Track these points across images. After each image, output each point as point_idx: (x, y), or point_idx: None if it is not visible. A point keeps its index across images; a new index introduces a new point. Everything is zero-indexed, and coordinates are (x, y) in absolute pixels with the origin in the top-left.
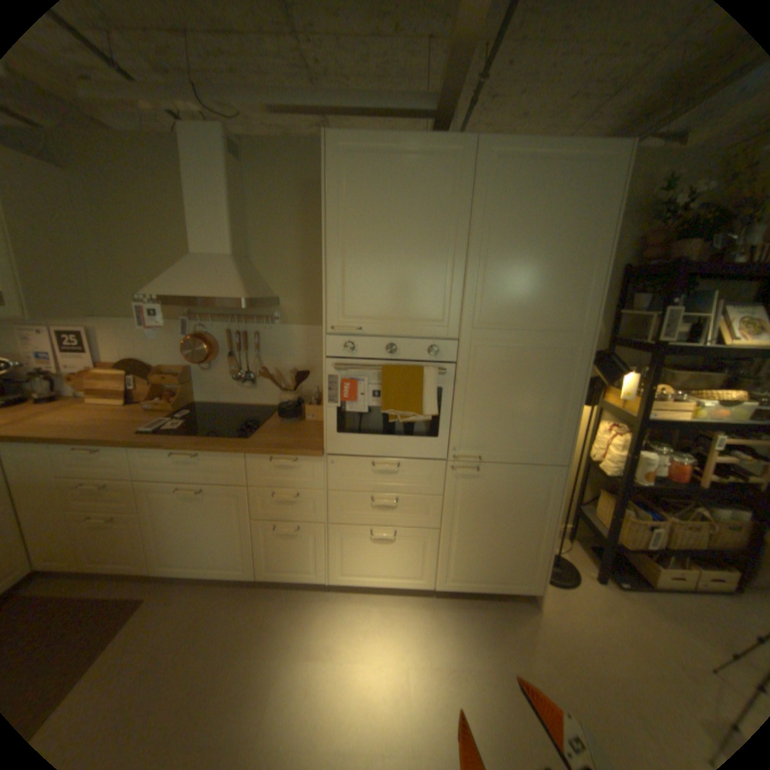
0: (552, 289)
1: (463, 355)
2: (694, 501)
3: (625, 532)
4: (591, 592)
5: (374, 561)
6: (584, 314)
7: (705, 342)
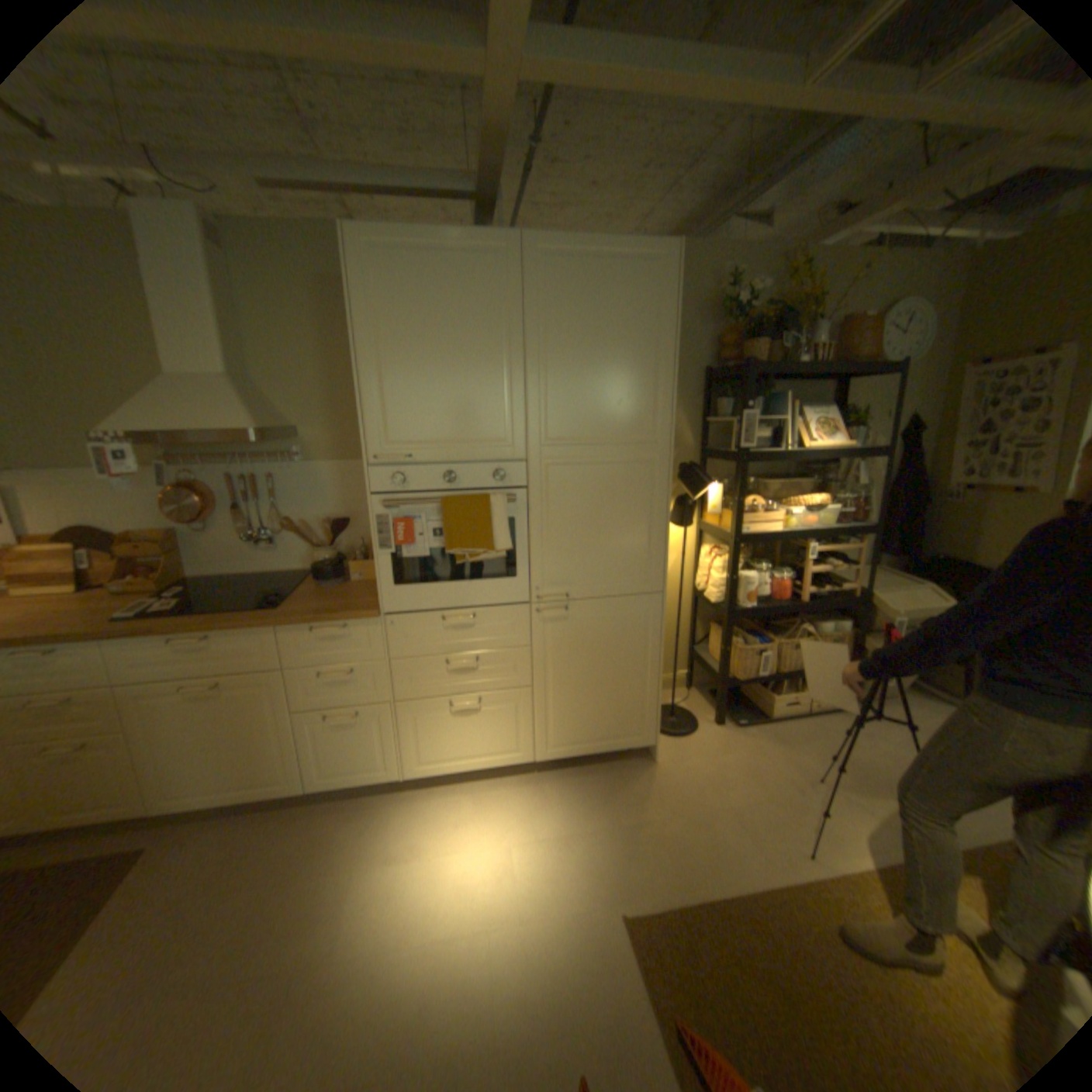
0: (619, 398)
1: (533, 478)
2: (801, 619)
3: (734, 662)
4: (707, 735)
5: (457, 740)
6: (656, 424)
7: (785, 446)
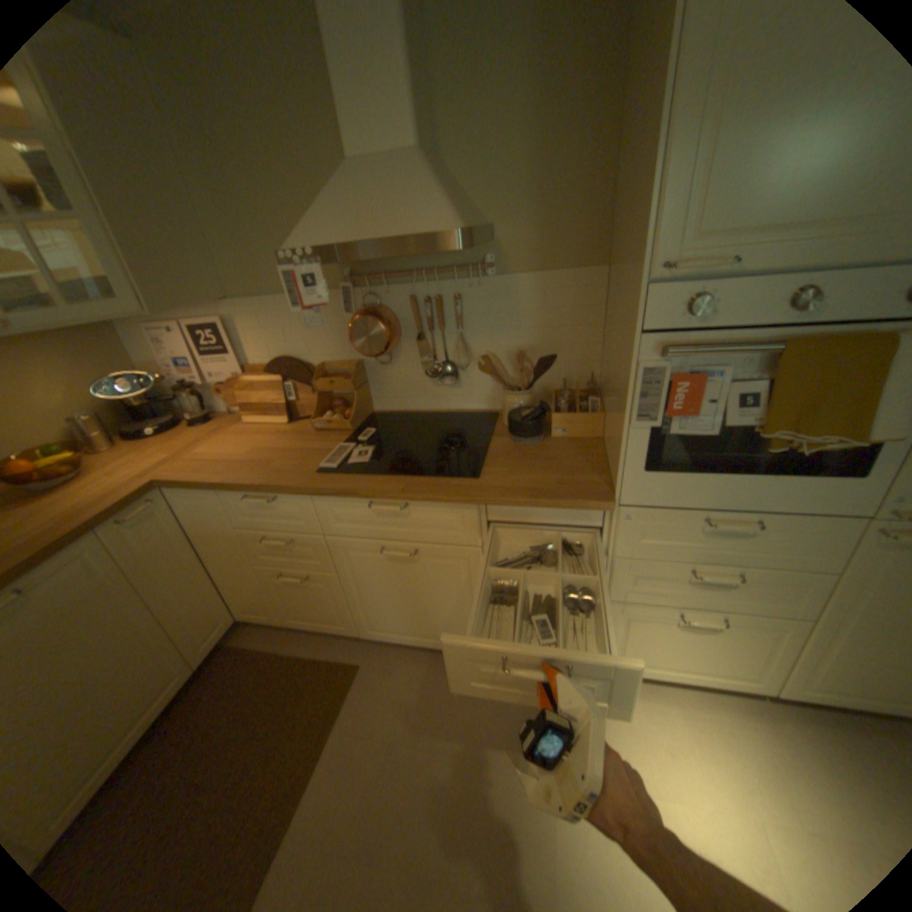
0: None
1: None
2: None
3: None
4: None
5: (680, 653)
6: None
7: None
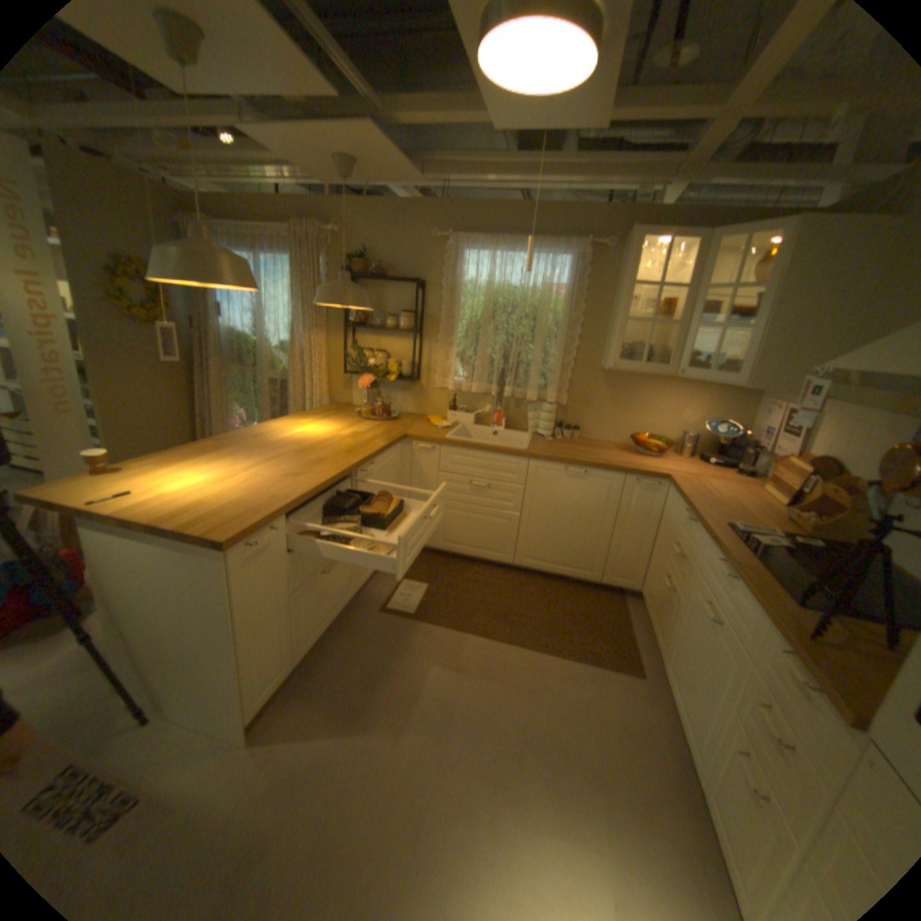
0: None
1: None
2: None
3: None
4: None
5: None
6: None
7: None
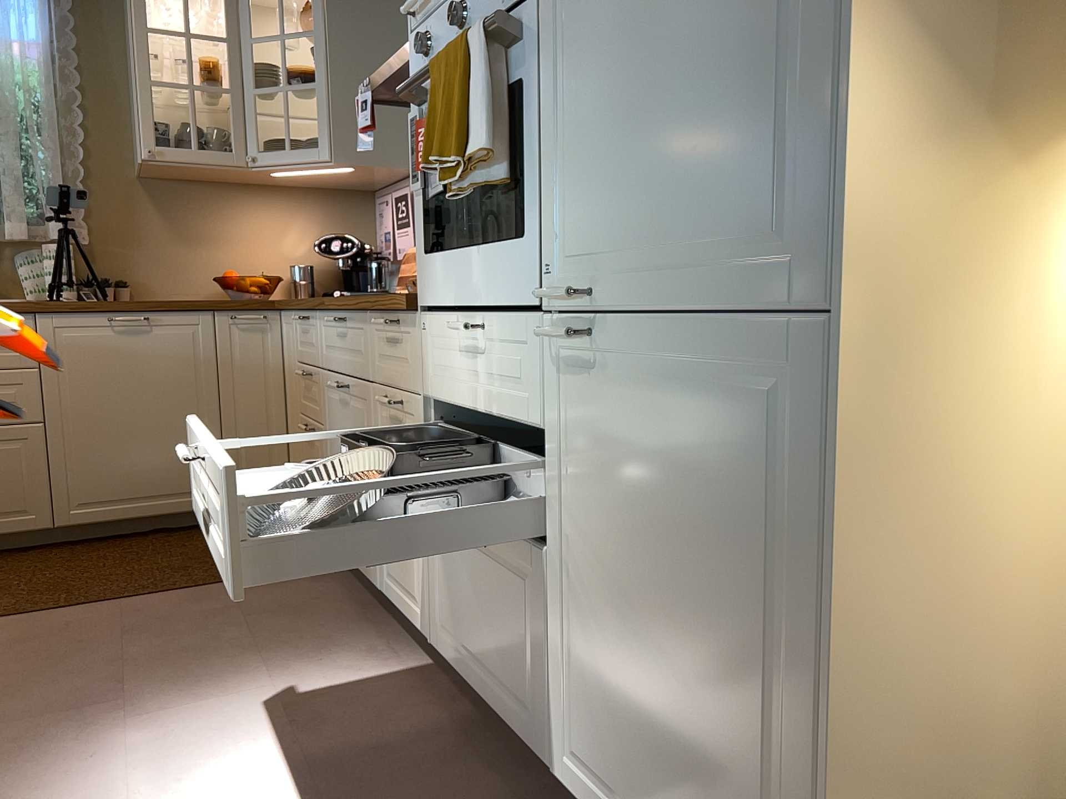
0: None
1: None
2: None
3: None
4: None
5: (474, 613)
6: None
7: None
